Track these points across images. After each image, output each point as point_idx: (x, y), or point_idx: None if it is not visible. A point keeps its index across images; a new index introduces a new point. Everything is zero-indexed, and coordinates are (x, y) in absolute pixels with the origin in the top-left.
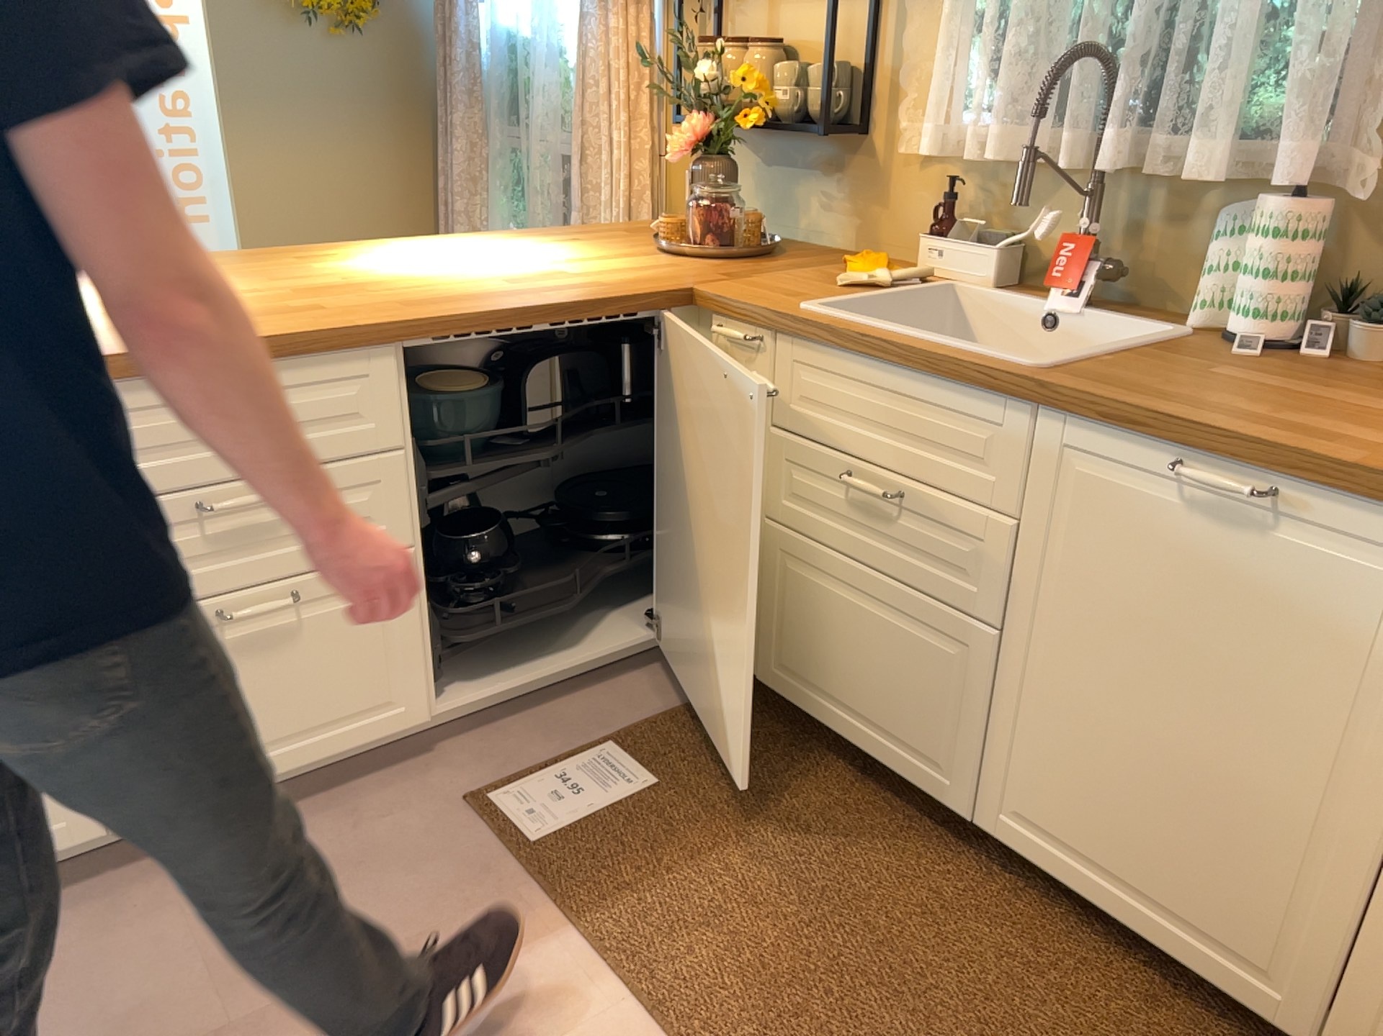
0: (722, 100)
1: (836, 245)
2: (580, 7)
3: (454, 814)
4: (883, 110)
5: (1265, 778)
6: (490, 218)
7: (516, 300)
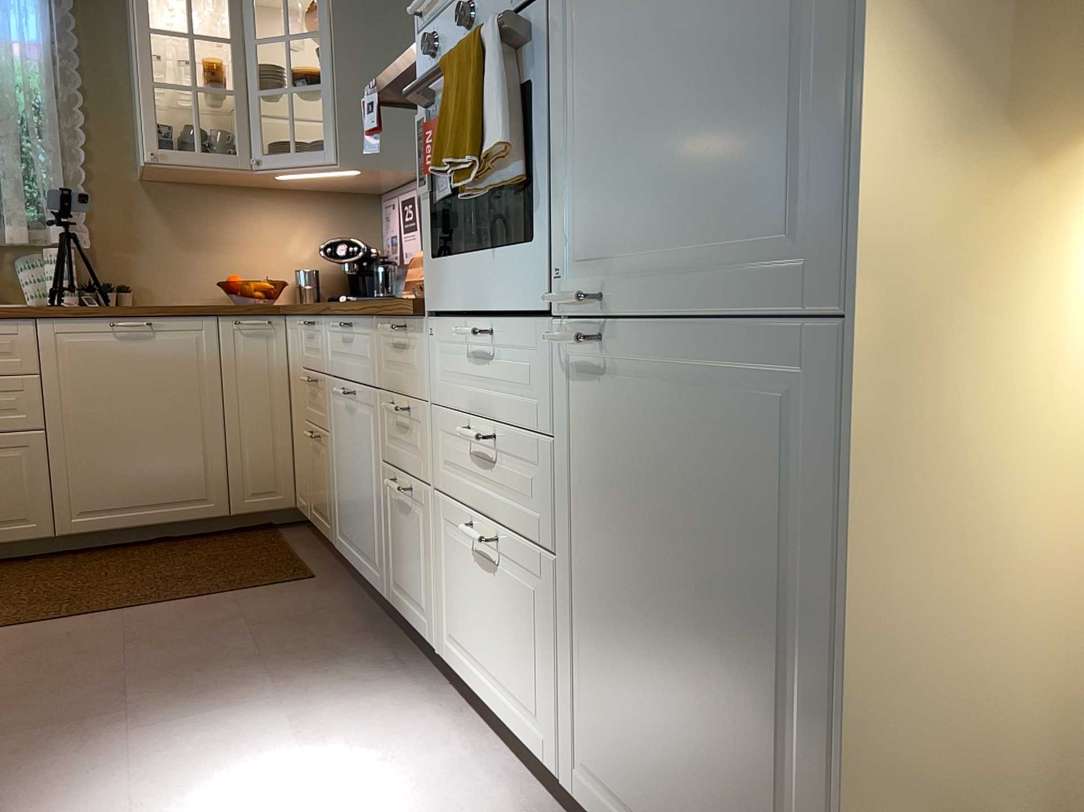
0: None
1: None
2: None
3: None
4: None
5: (180, 425)
6: None
7: None
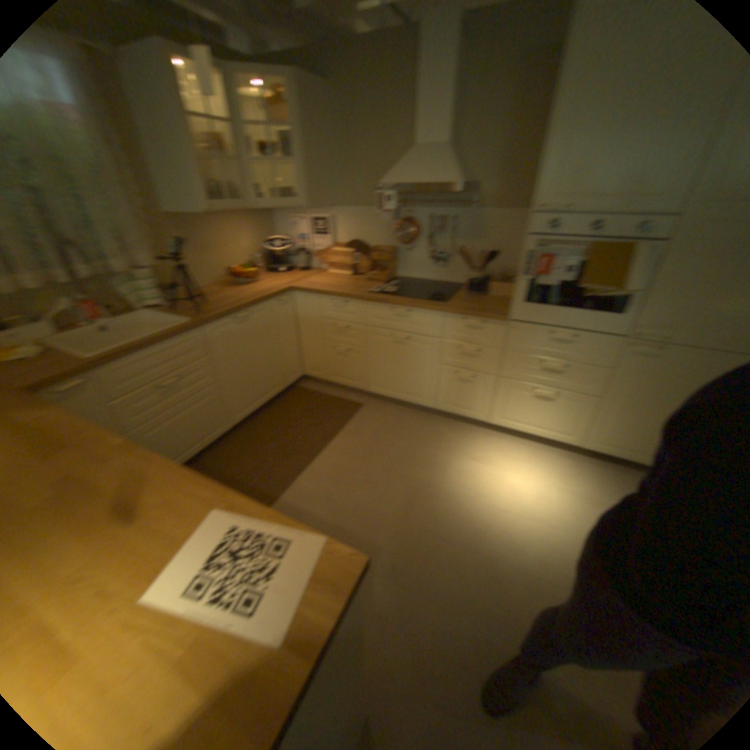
0: None
1: None
2: None
3: None
4: None
5: (269, 357)
6: None
7: (59, 422)
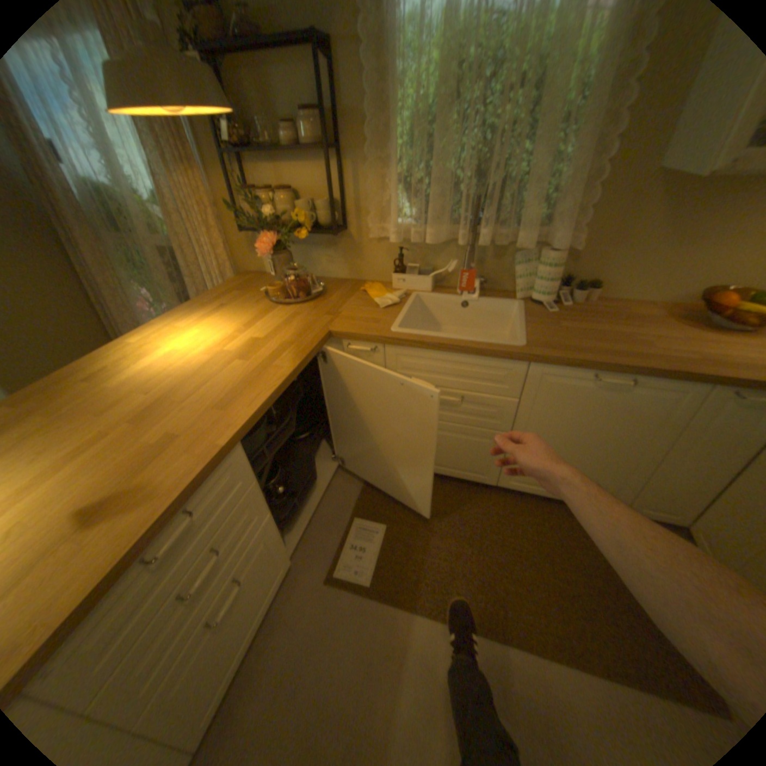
0: (279, 223)
1: (340, 277)
2: (147, 167)
3: (327, 595)
4: (354, 217)
5: (618, 456)
6: (119, 282)
7: (270, 376)
